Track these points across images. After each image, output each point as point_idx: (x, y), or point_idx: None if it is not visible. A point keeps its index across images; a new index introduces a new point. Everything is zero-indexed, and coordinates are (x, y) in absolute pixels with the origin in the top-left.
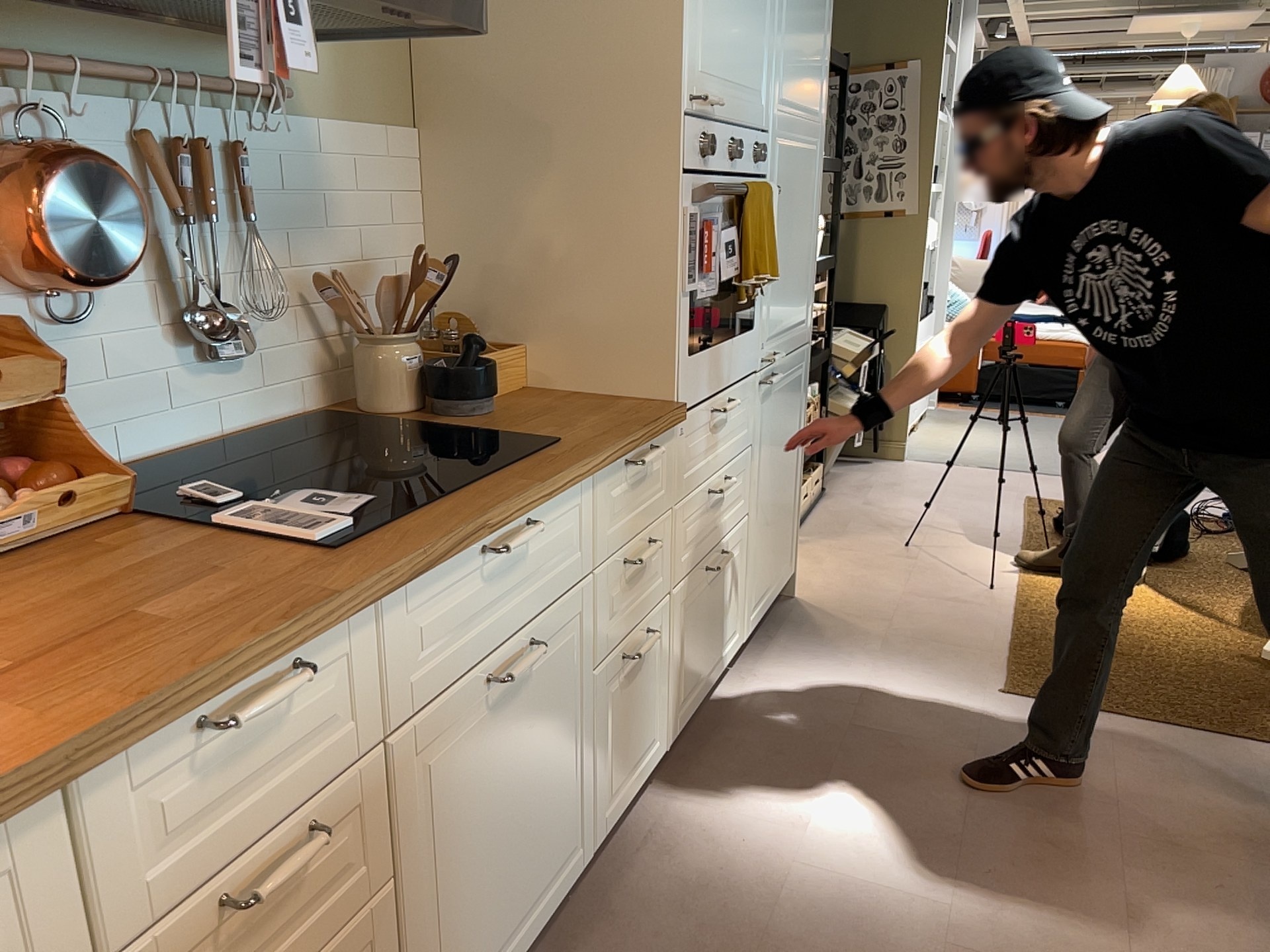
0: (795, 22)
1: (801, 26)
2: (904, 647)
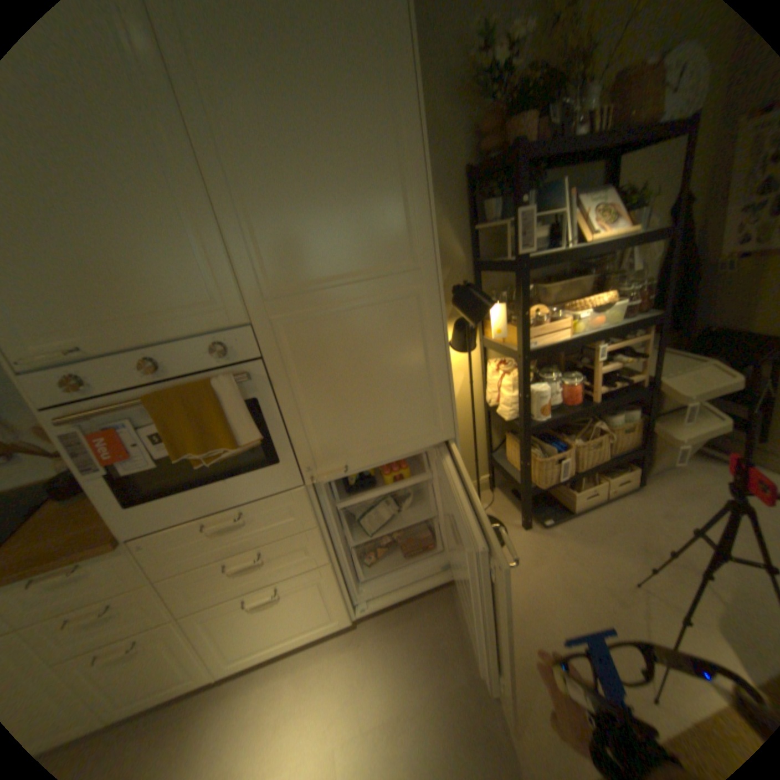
0: (279, 206)
1: (303, 202)
2: (471, 707)
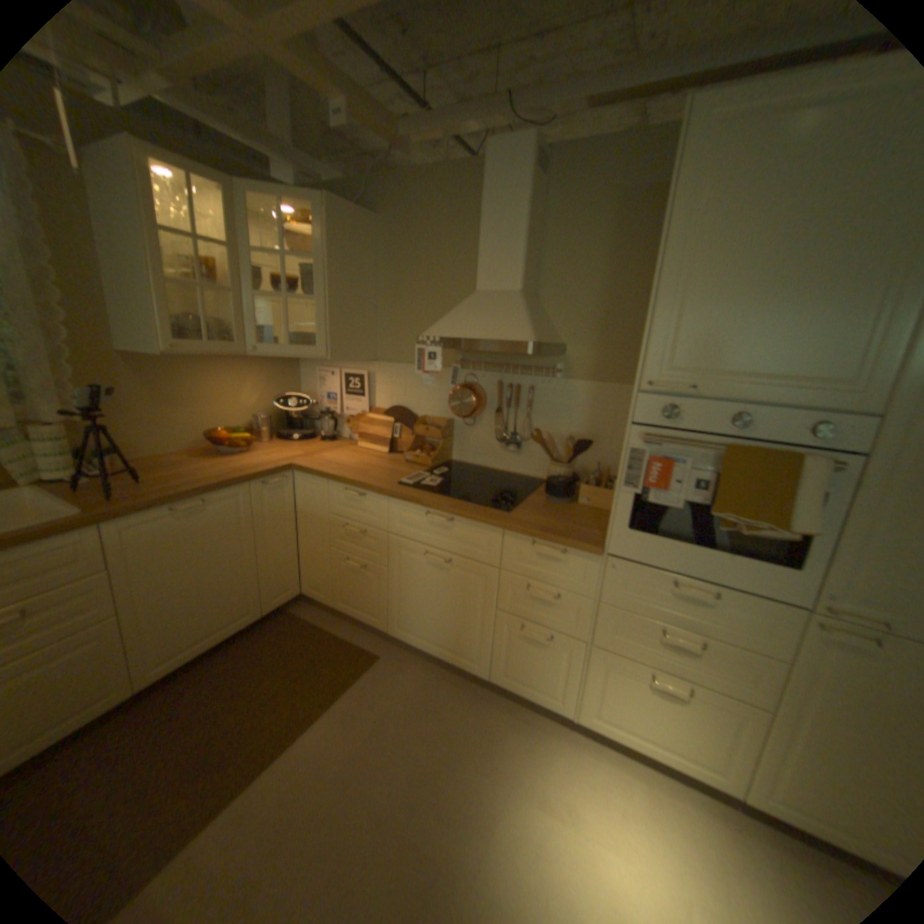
0: None
1: None
2: None
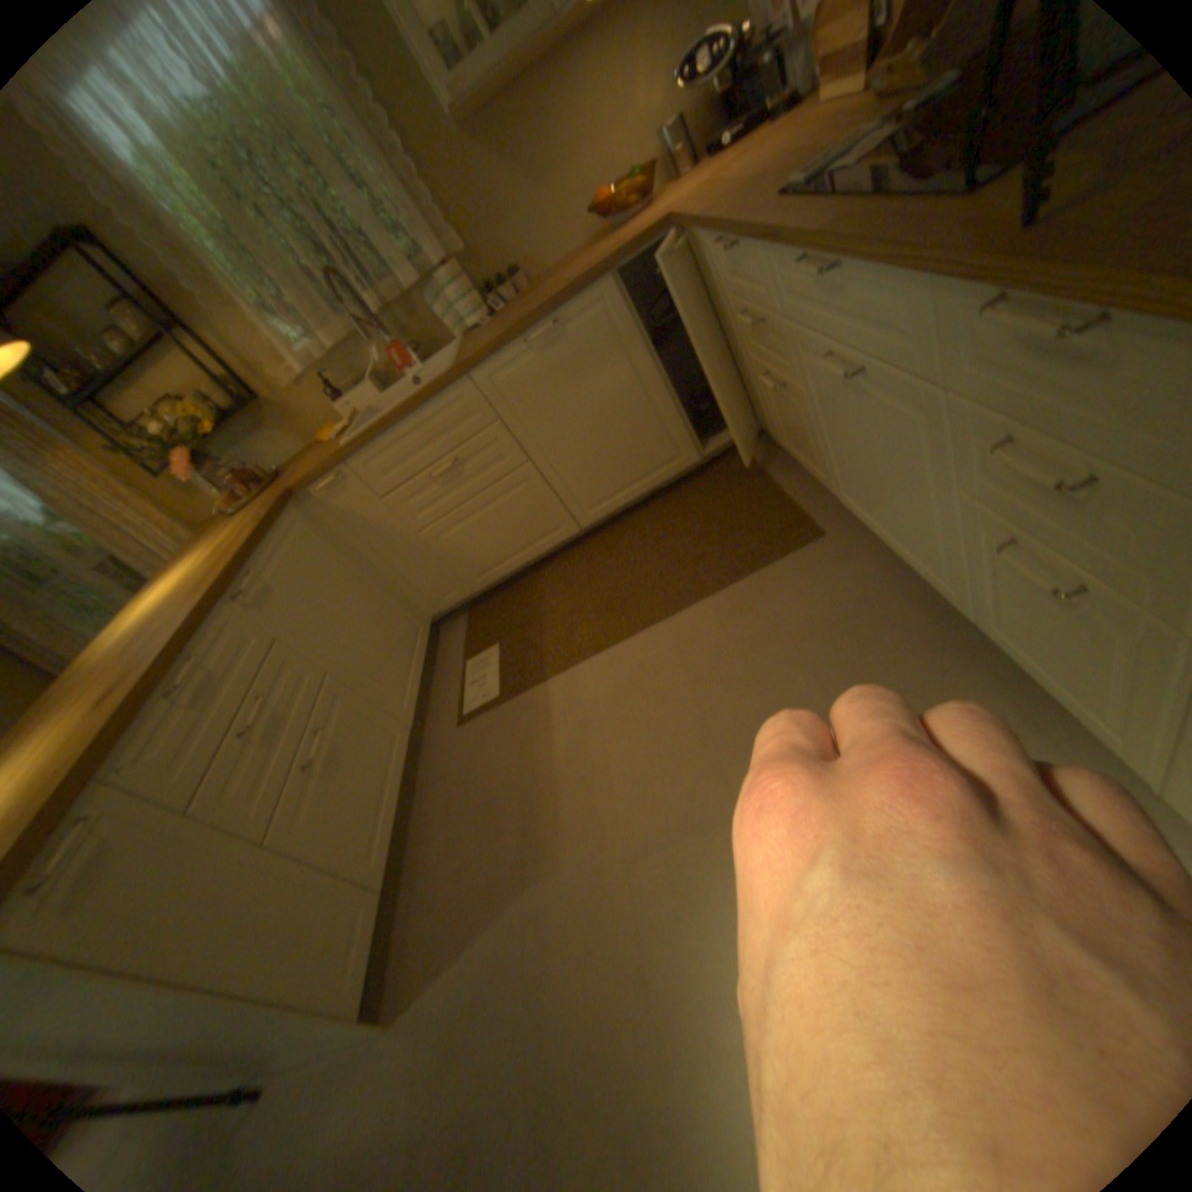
0: None
1: None
2: None
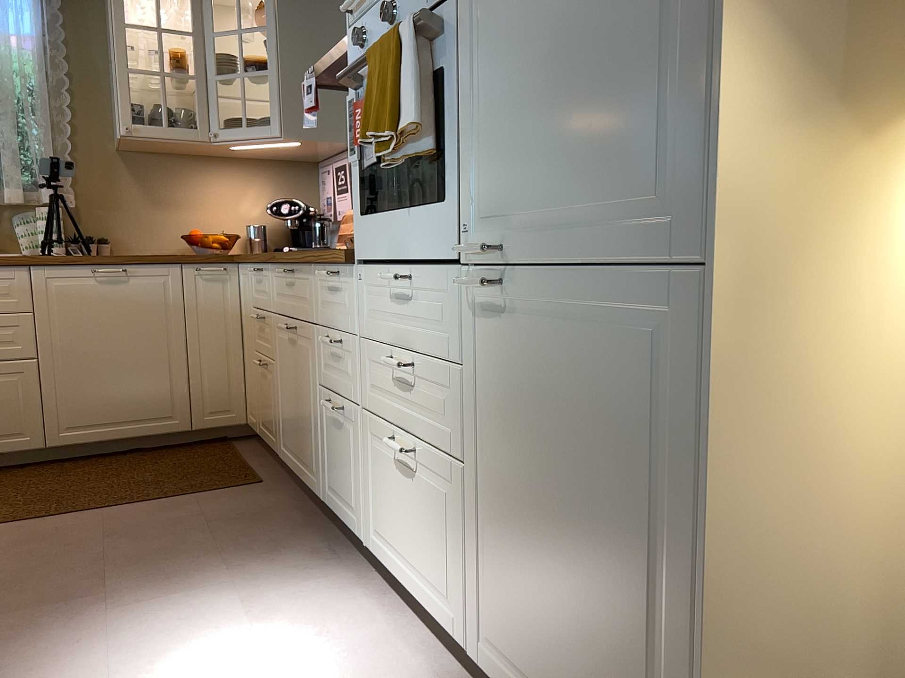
0: None
1: None
2: None
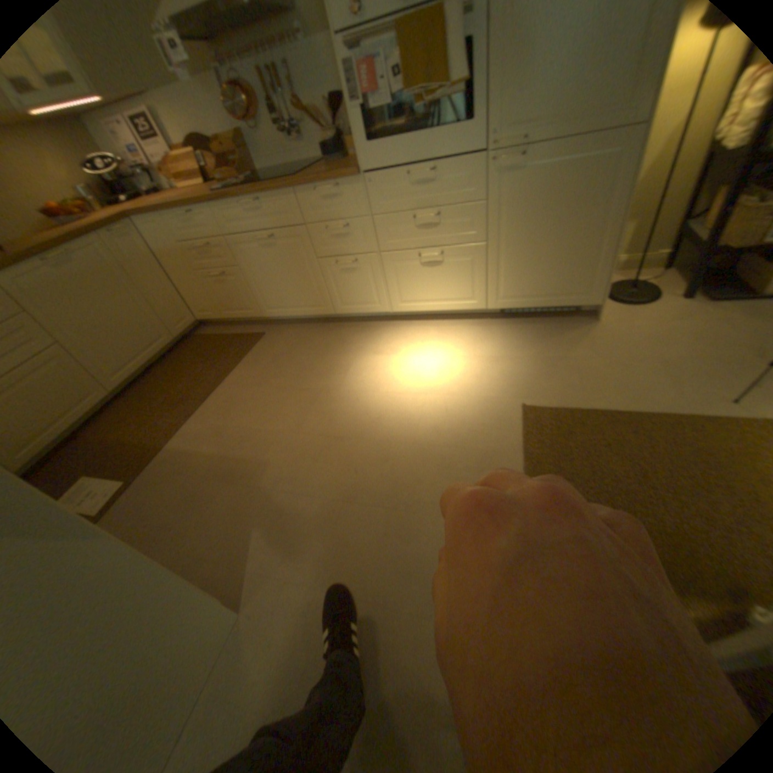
0: None
1: None
2: (561, 365)
